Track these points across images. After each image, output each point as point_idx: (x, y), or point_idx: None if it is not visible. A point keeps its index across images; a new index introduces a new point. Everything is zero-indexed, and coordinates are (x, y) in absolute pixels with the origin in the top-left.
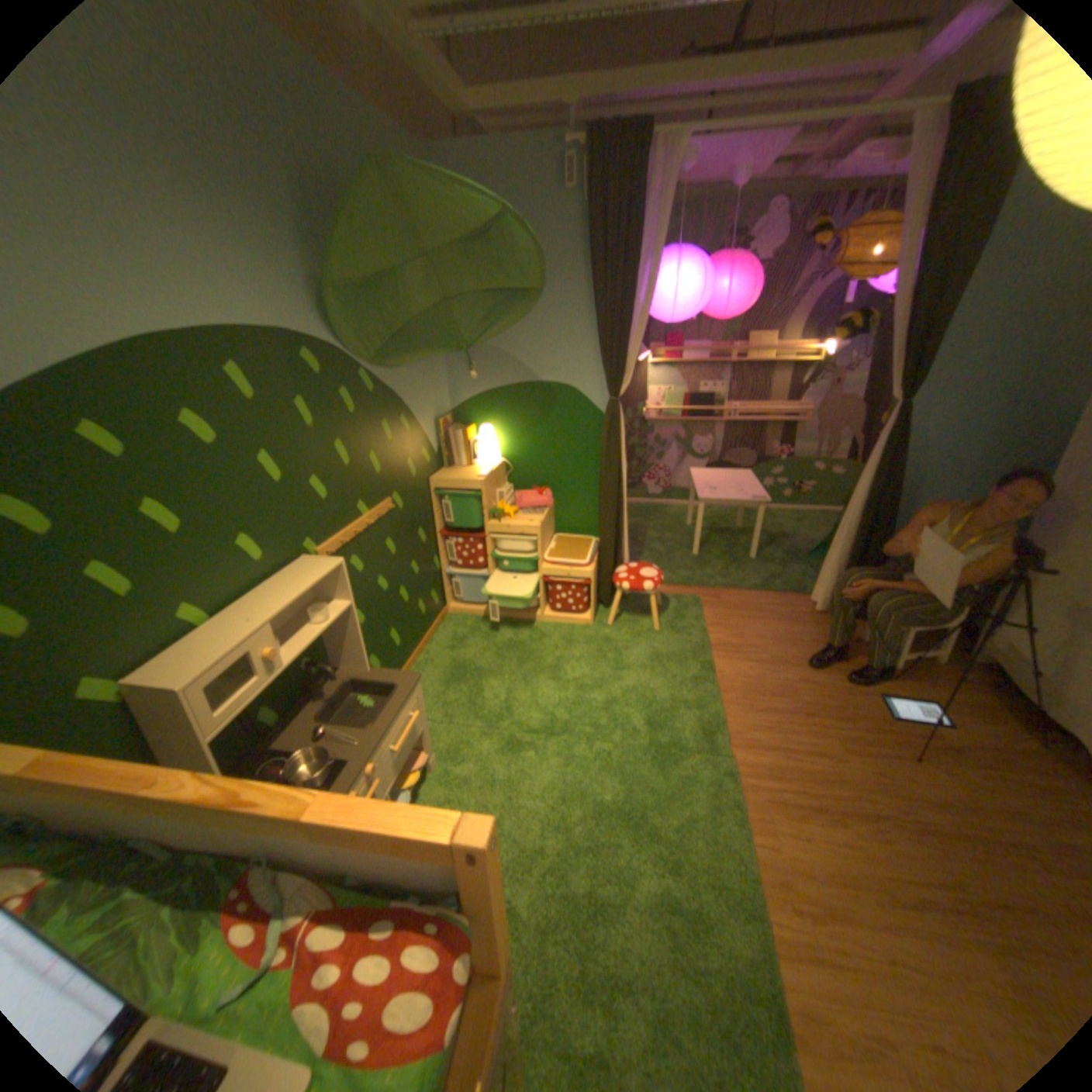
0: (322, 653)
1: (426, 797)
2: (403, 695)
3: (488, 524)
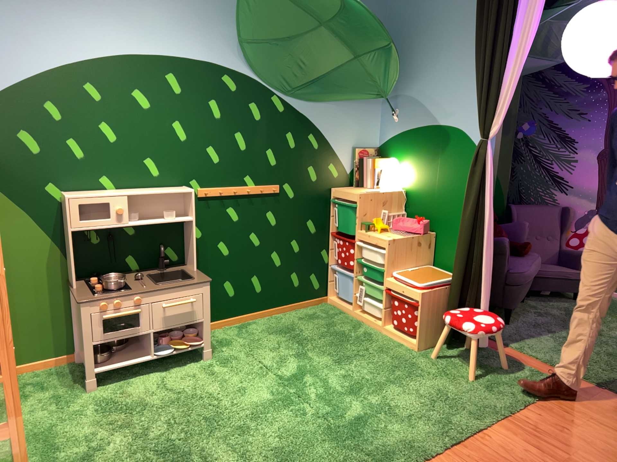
0: (182, 252)
1: (188, 369)
2: (190, 283)
3: (359, 230)
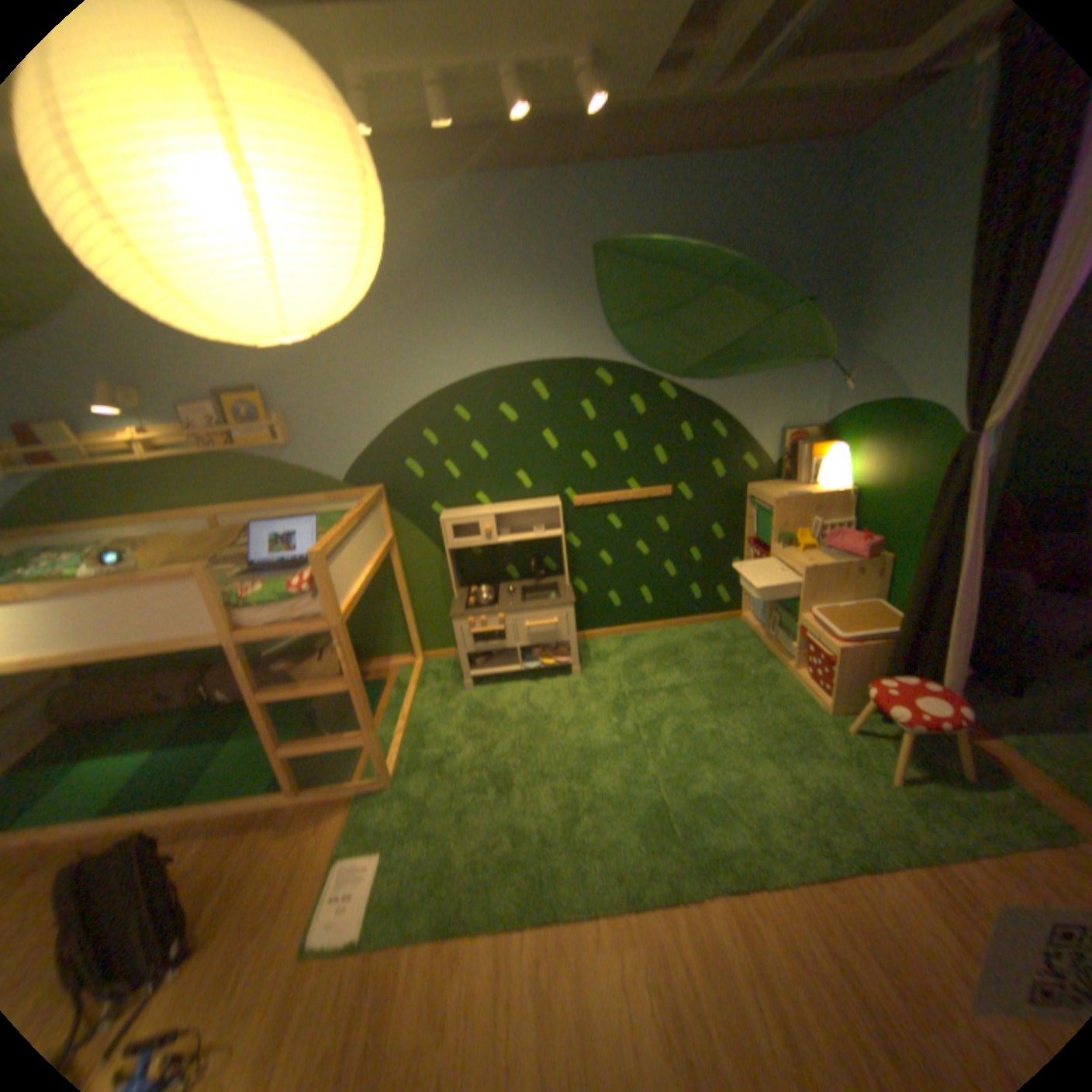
0: (560, 563)
1: (555, 685)
2: (552, 604)
3: (773, 545)
